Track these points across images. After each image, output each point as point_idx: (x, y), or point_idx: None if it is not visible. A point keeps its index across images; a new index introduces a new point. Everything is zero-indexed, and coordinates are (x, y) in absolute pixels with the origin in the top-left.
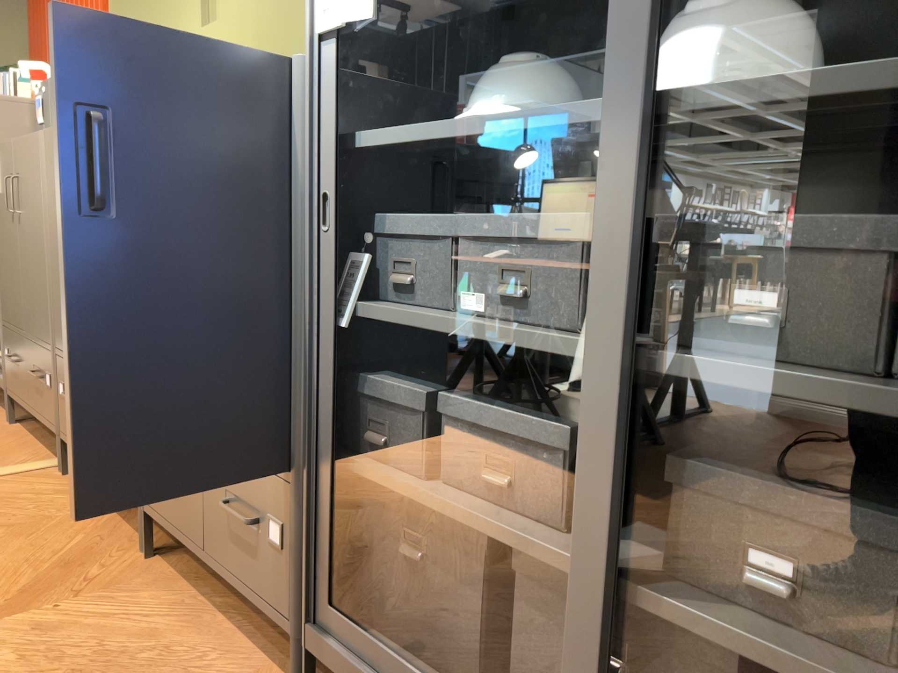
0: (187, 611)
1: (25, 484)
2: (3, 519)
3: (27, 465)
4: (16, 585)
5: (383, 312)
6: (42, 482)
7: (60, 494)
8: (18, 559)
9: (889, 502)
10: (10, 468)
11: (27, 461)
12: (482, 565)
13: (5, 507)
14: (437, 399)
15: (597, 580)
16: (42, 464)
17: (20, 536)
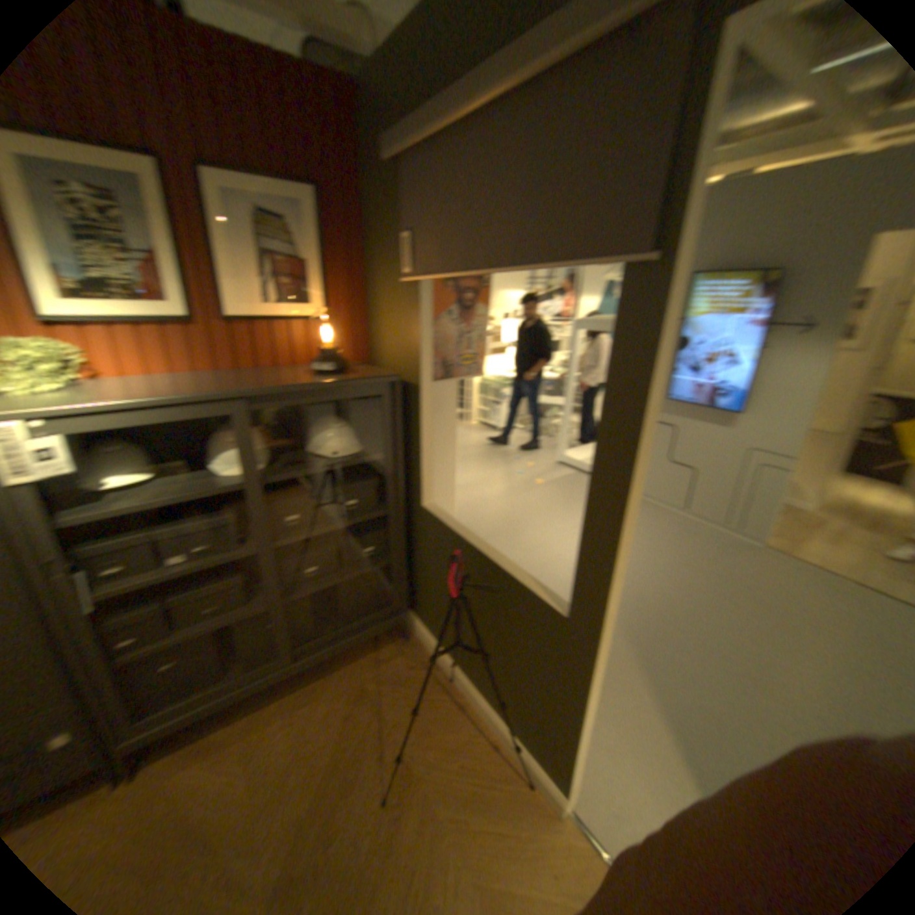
0: None
1: None
2: None
3: None
4: None
5: (109, 595)
6: None
7: None
8: None
9: (319, 546)
10: None
11: None
12: (204, 644)
13: None
14: (159, 608)
15: (269, 609)
16: None
17: None
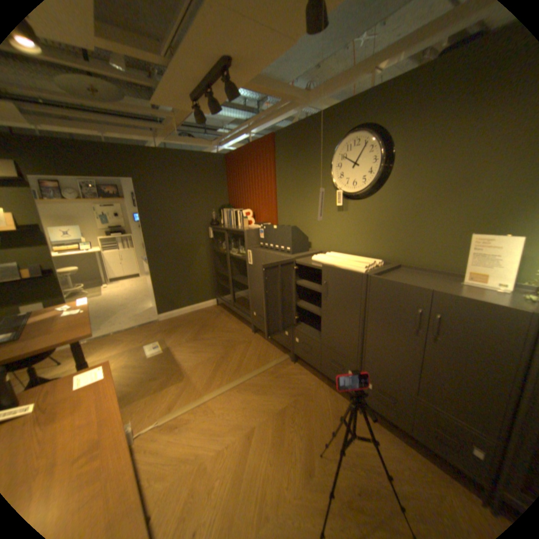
0: (398, 445)
1: (287, 369)
2: (296, 390)
3: (279, 358)
4: (331, 428)
5: None
6: (291, 368)
7: (302, 375)
8: (319, 413)
9: None
10: (275, 359)
11: (277, 356)
12: None
13: (291, 383)
14: None
15: None
16: (284, 358)
17: (310, 400)
